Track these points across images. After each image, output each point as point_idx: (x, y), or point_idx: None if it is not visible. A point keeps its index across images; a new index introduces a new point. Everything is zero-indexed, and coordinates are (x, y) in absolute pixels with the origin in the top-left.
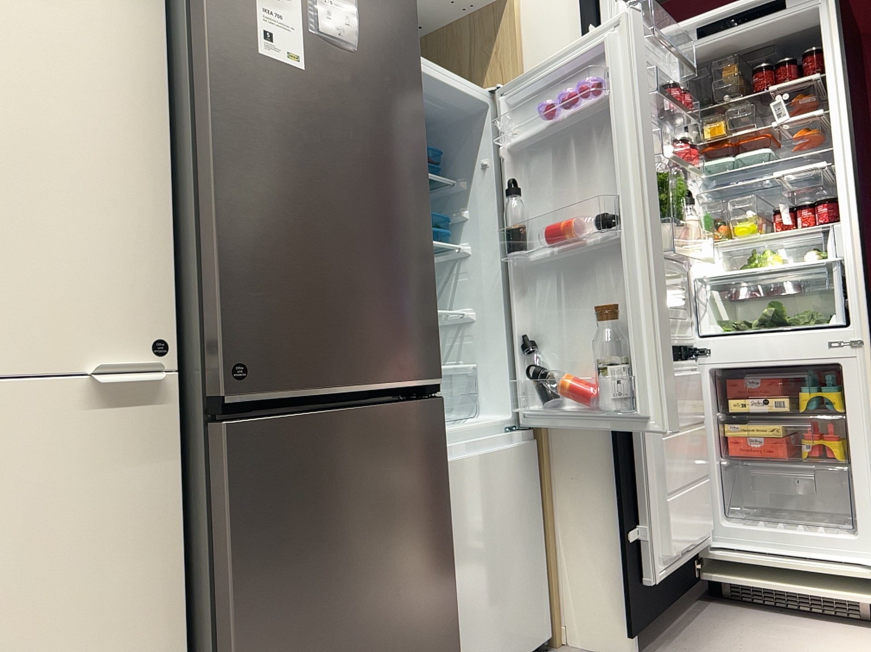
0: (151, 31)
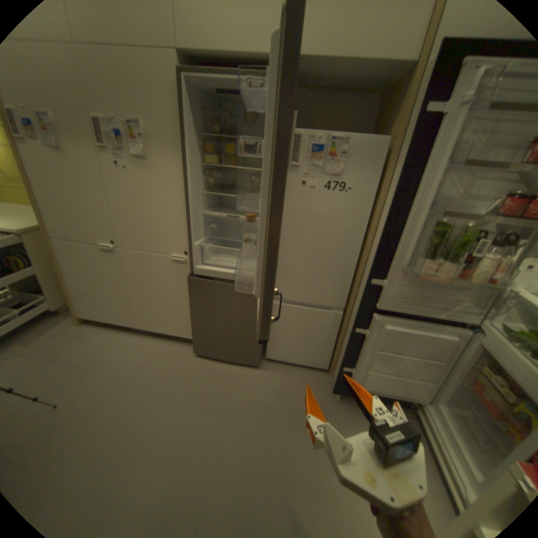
0: (181, 170)
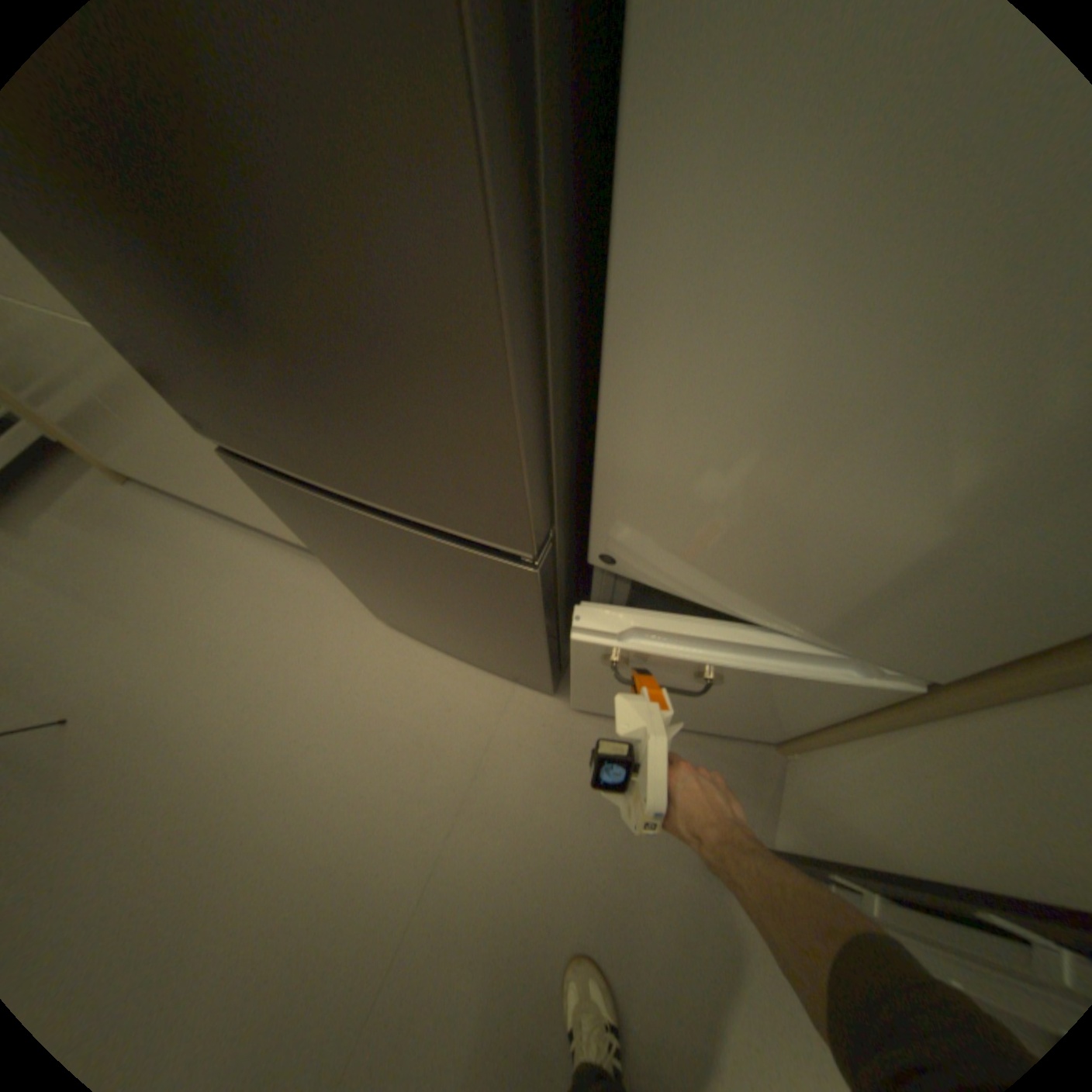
0: None
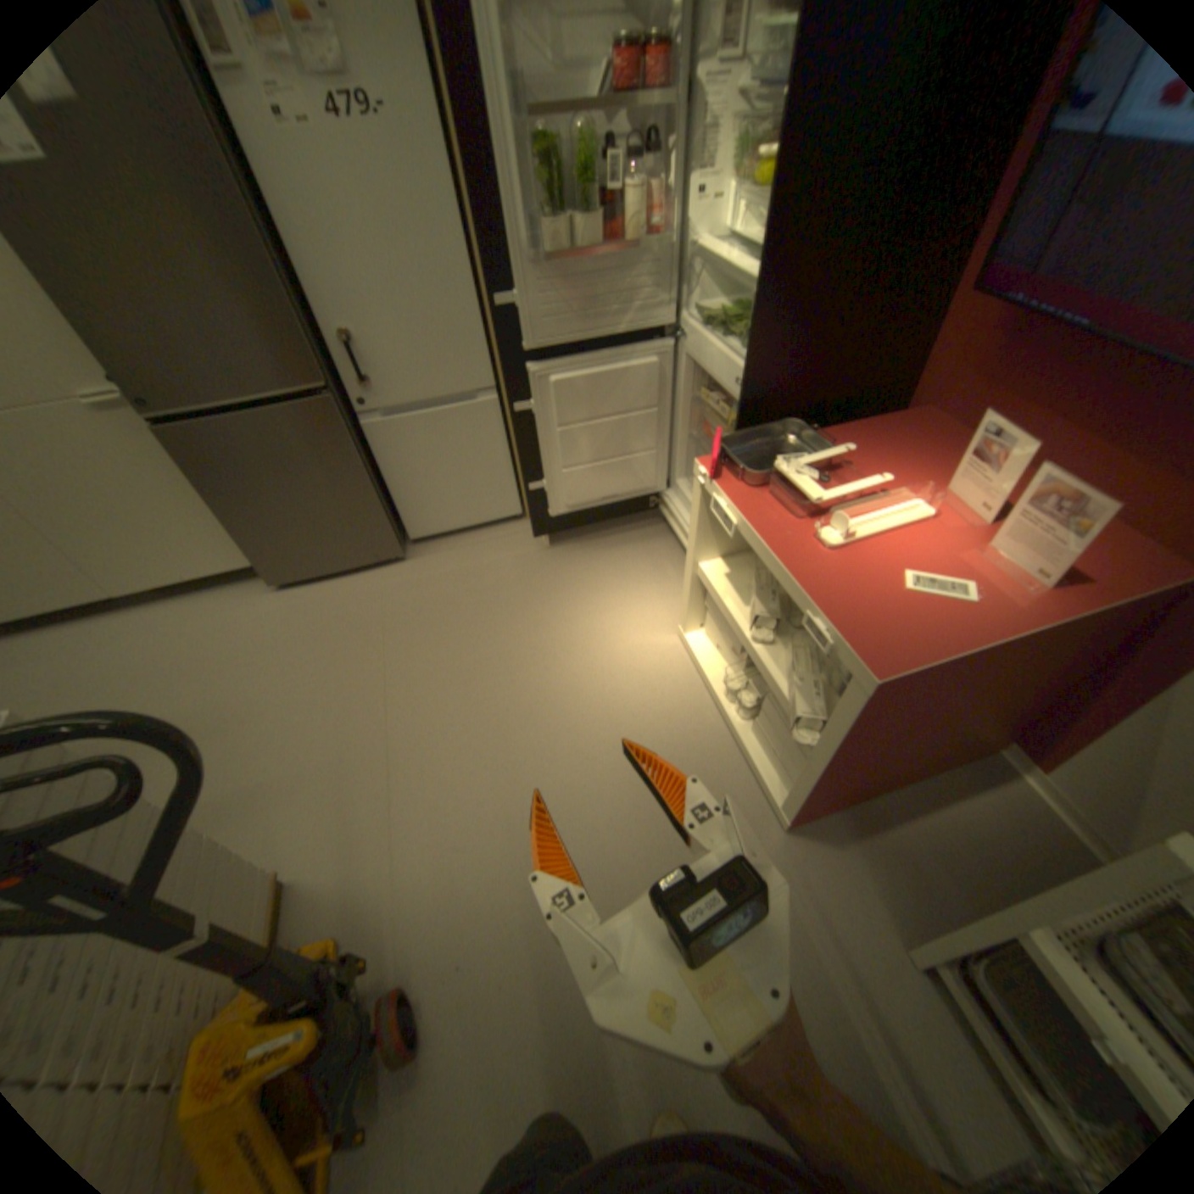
0: None
